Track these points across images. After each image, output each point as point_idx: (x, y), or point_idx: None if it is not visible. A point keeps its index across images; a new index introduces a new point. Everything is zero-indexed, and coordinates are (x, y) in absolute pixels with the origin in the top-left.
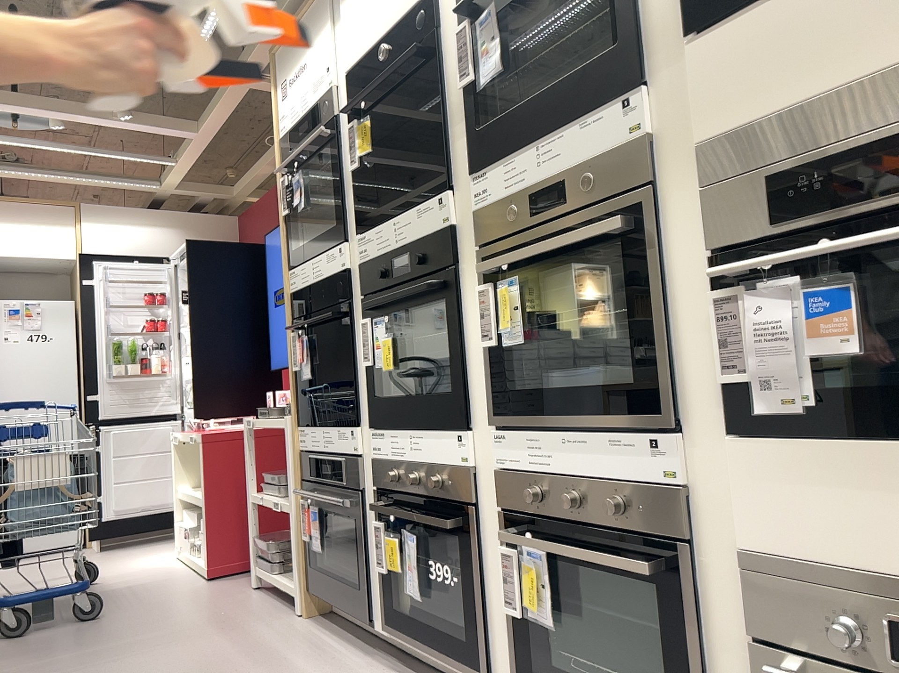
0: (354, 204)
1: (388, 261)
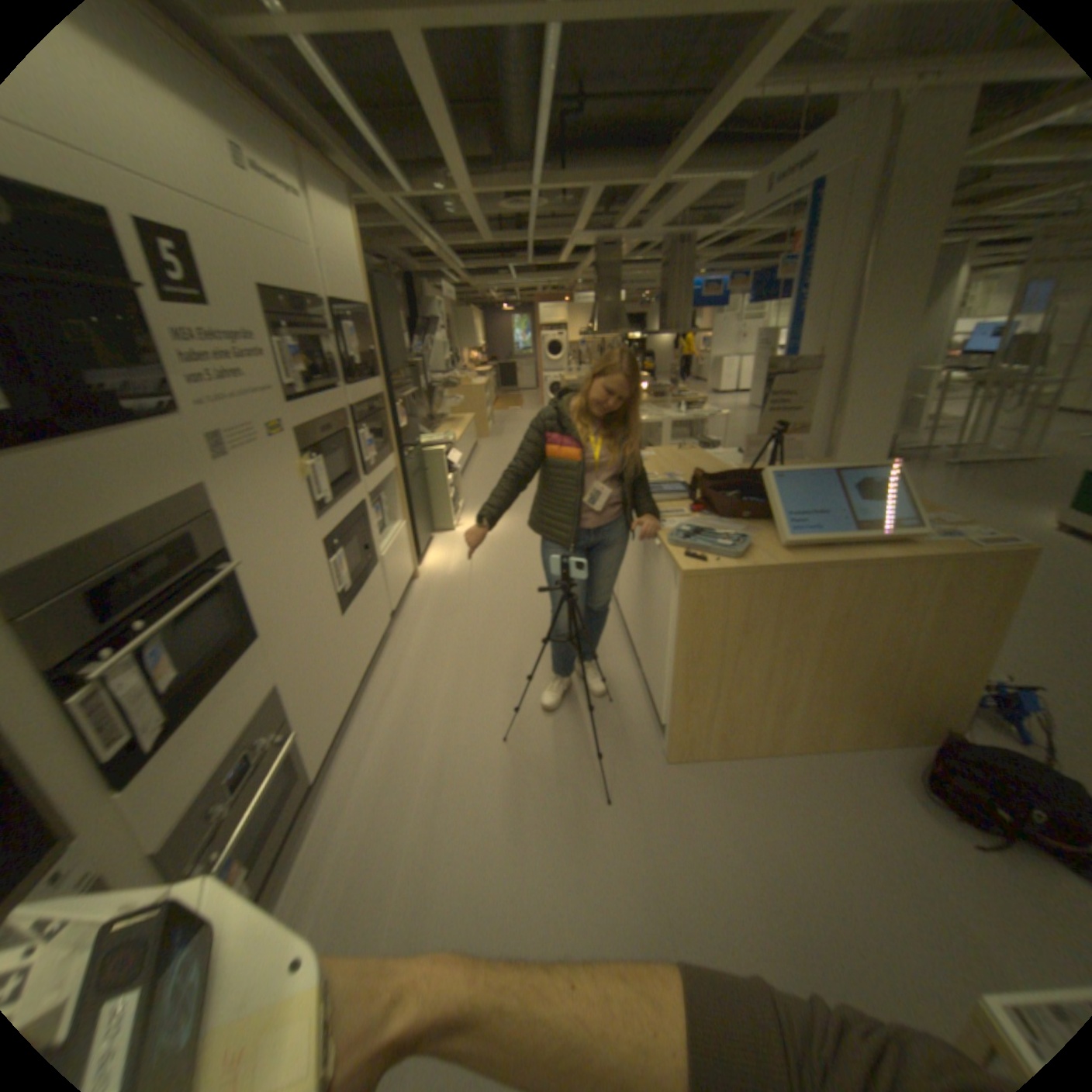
0: None
1: None
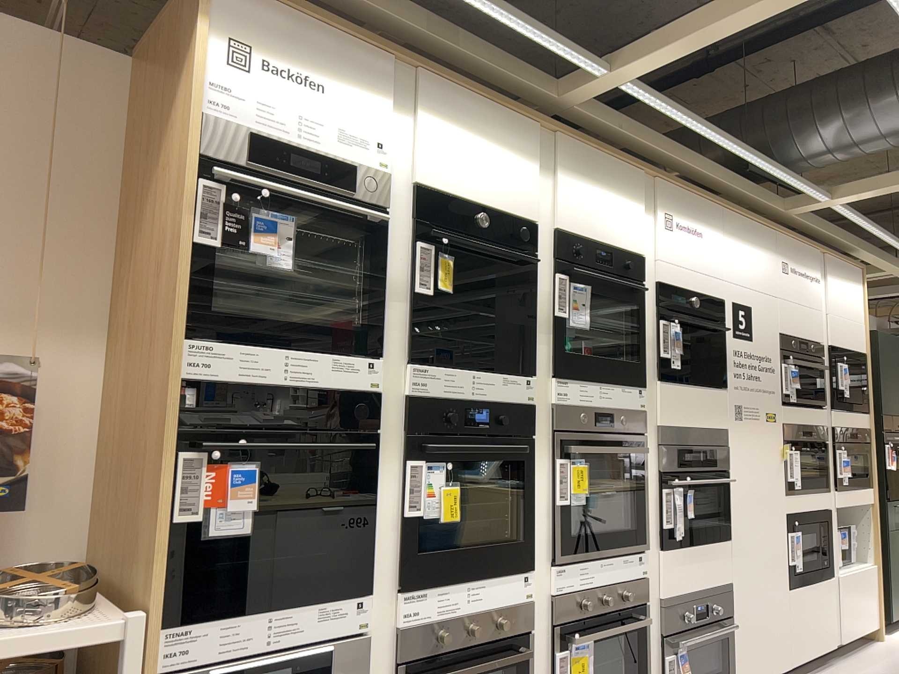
0: (413, 329)
1: (461, 408)
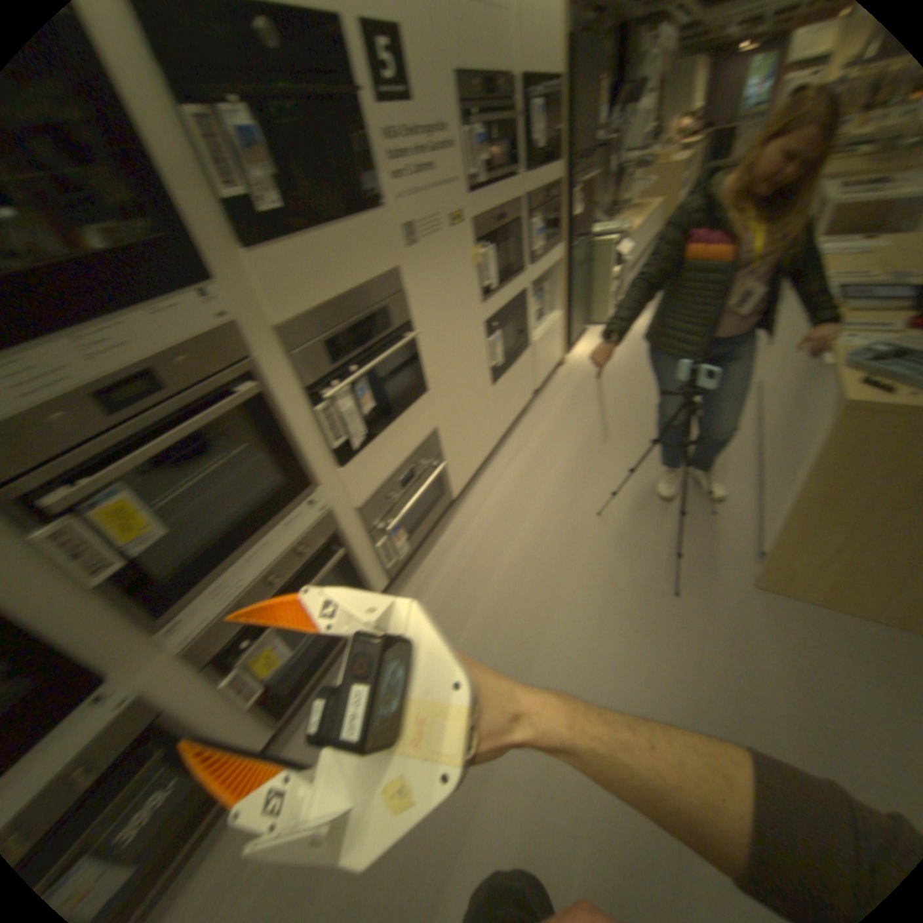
0: None
1: None
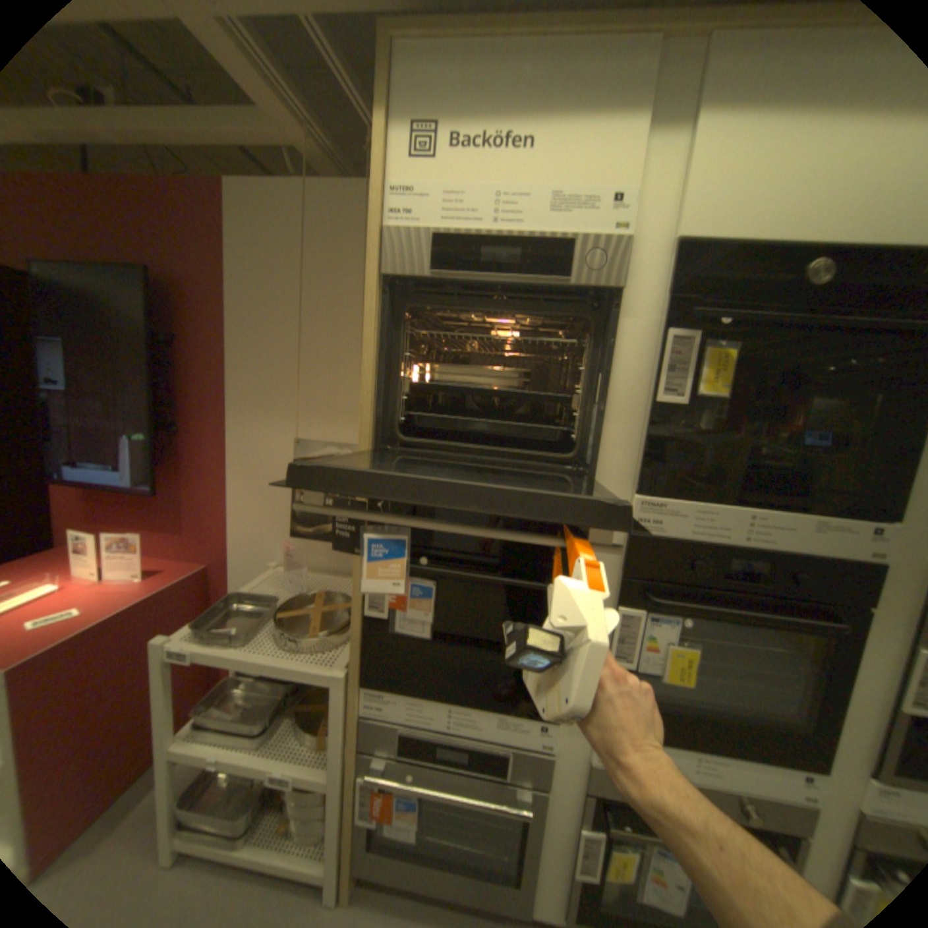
0: (647, 448)
1: (722, 558)
